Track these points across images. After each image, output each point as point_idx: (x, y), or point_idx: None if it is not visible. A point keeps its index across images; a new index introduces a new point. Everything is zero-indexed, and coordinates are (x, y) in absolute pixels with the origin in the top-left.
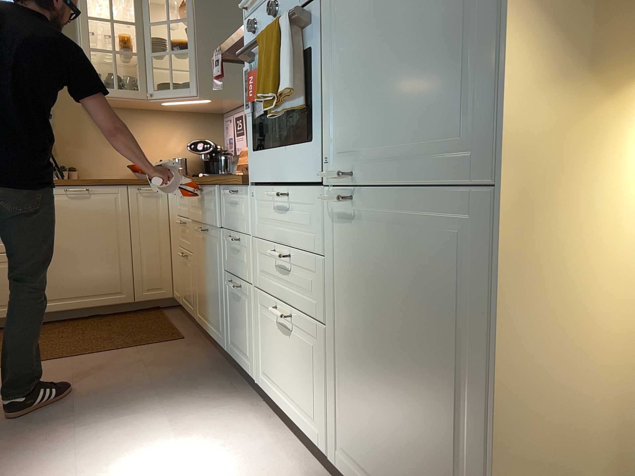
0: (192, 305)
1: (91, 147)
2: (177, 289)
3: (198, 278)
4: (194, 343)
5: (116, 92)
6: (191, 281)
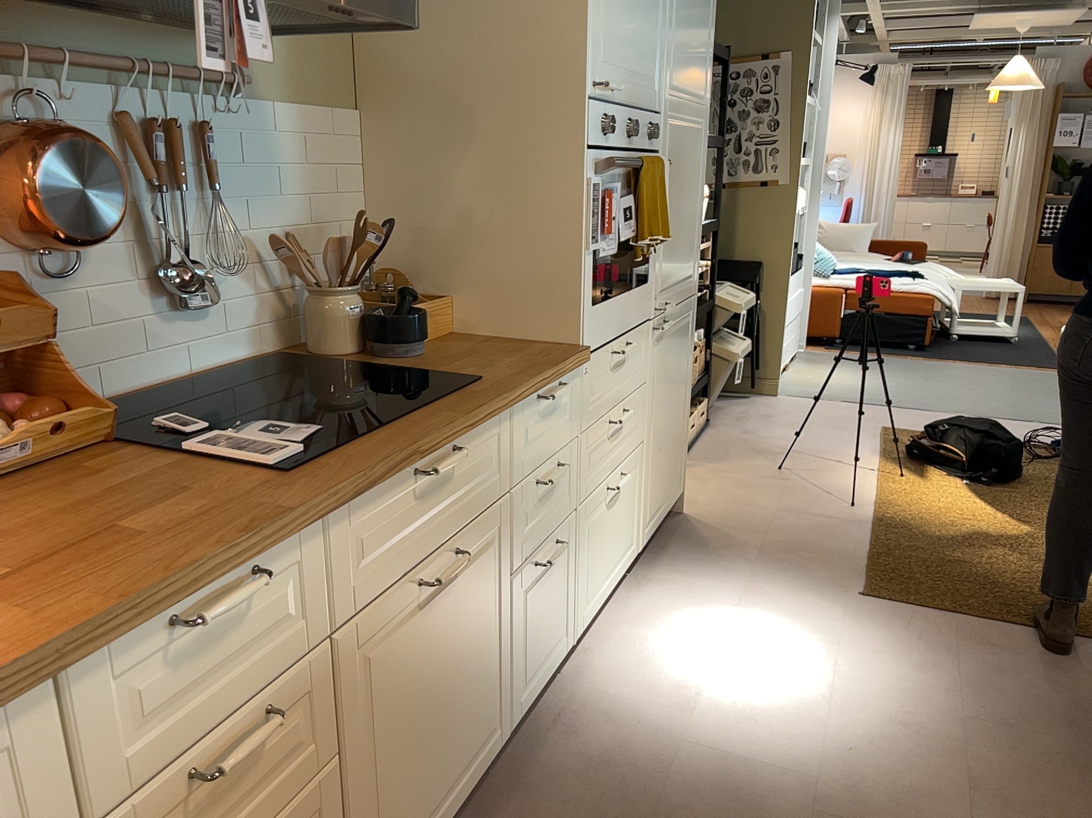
0: None
1: None
2: None
3: (385, 771)
4: None
5: None
6: None
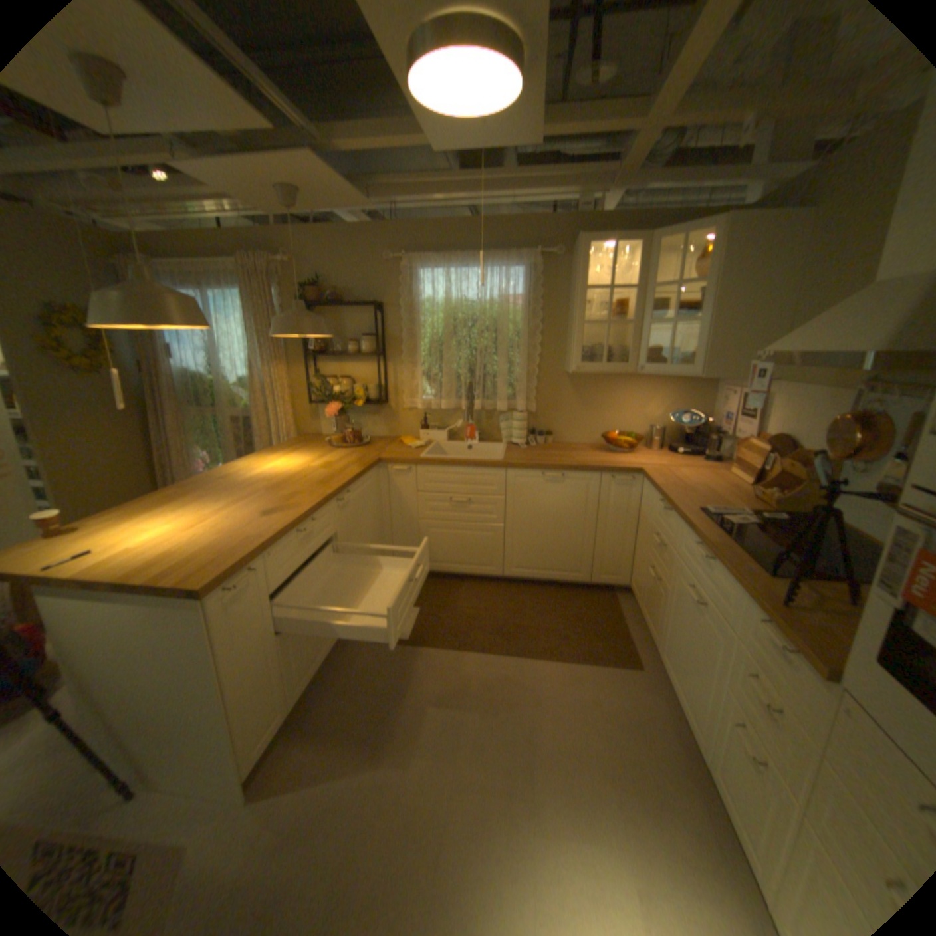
0: (657, 634)
1: (568, 412)
2: (636, 587)
3: (674, 627)
4: (655, 685)
5: (603, 367)
6: (662, 612)
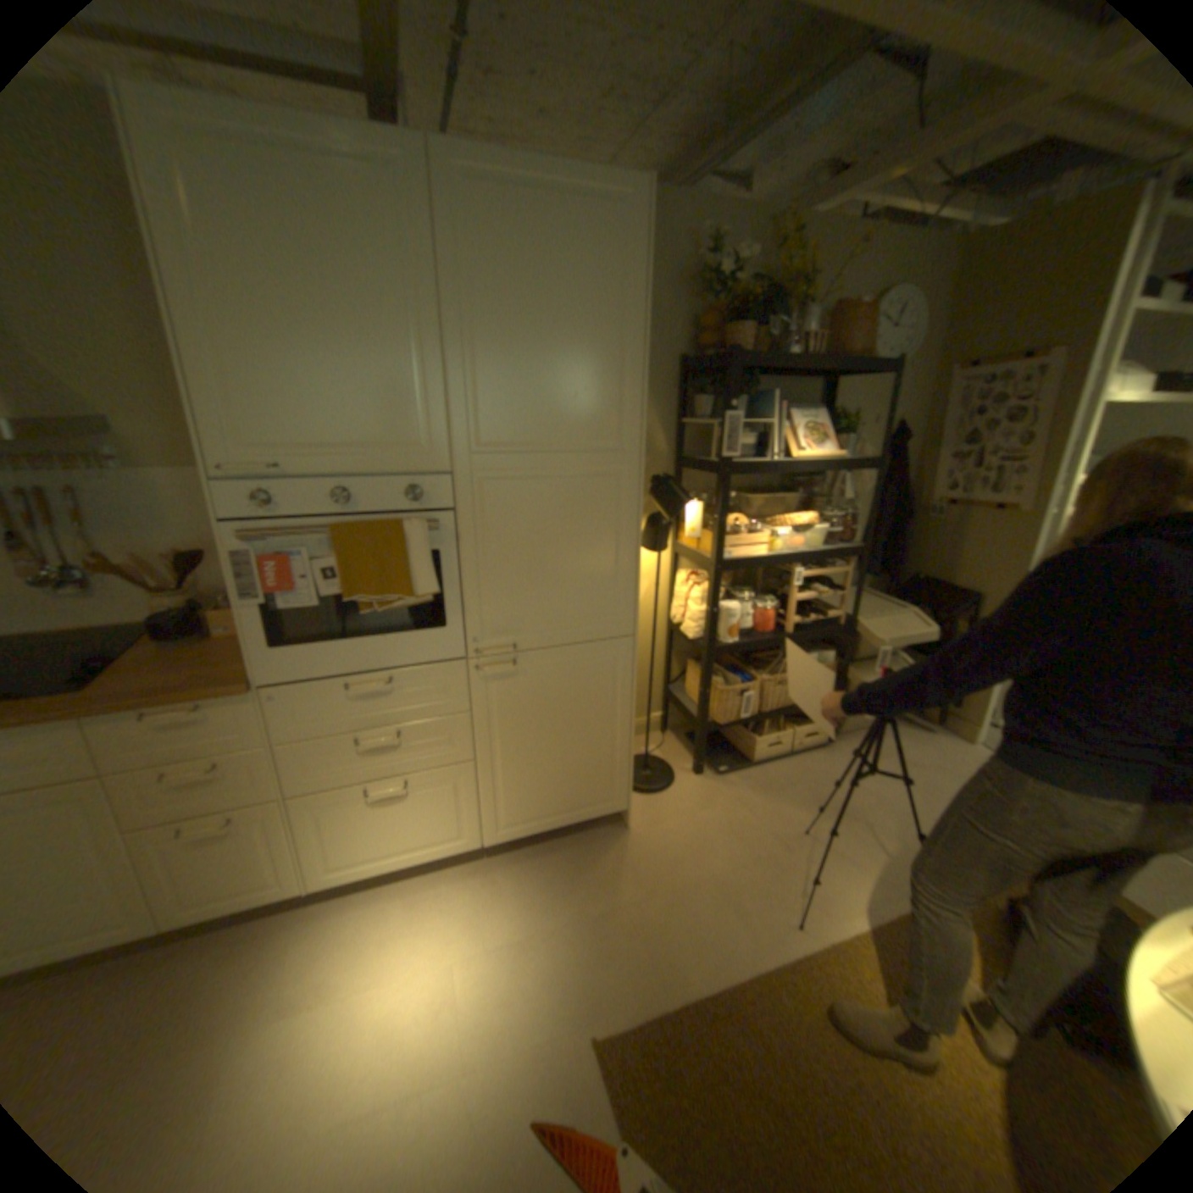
0: None
1: None
2: None
3: None
4: None
5: None
6: None
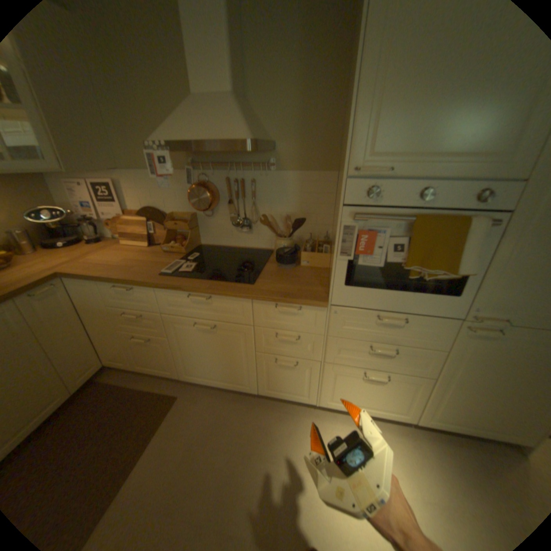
0: (167, 371)
1: None
2: (115, 361)
3: (187, 355)
4: (190, 395)
5: None
6: (164, 356)
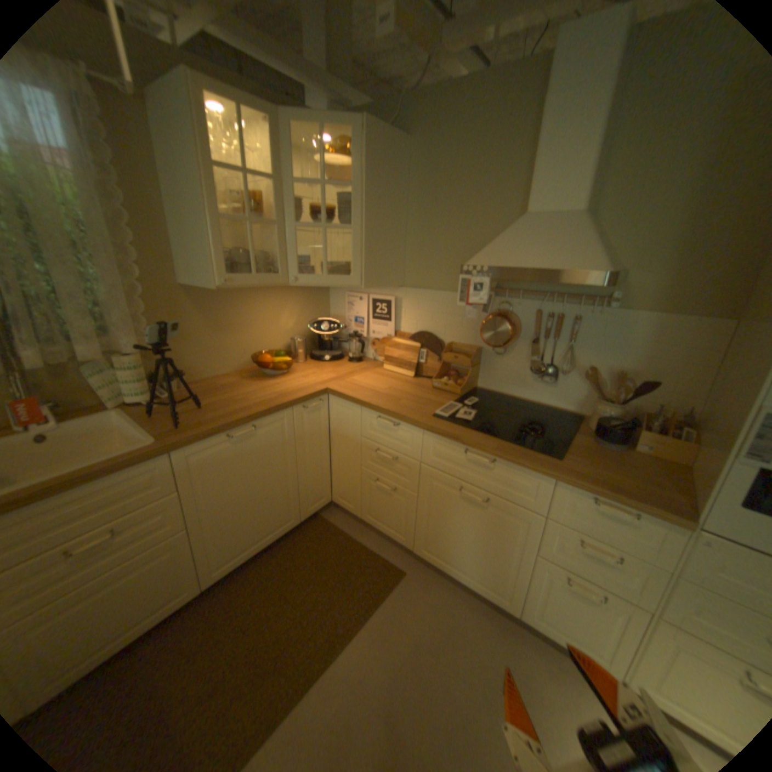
0: (402, 535)
1: (197, 340)
2: (347, 501)
3: (435, 525)
4: (423, 579)
5: (255, 281)
6: (406, 516)
